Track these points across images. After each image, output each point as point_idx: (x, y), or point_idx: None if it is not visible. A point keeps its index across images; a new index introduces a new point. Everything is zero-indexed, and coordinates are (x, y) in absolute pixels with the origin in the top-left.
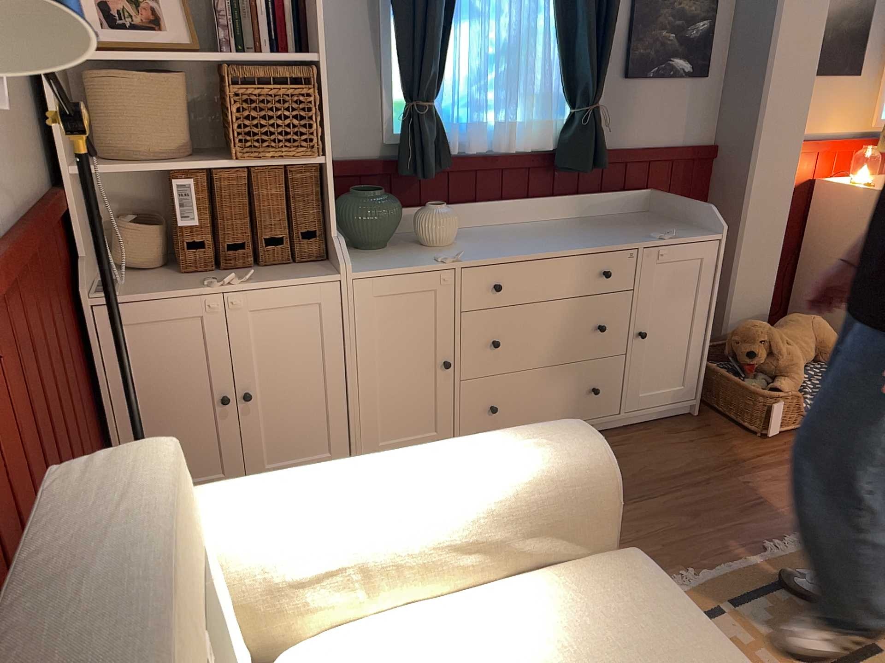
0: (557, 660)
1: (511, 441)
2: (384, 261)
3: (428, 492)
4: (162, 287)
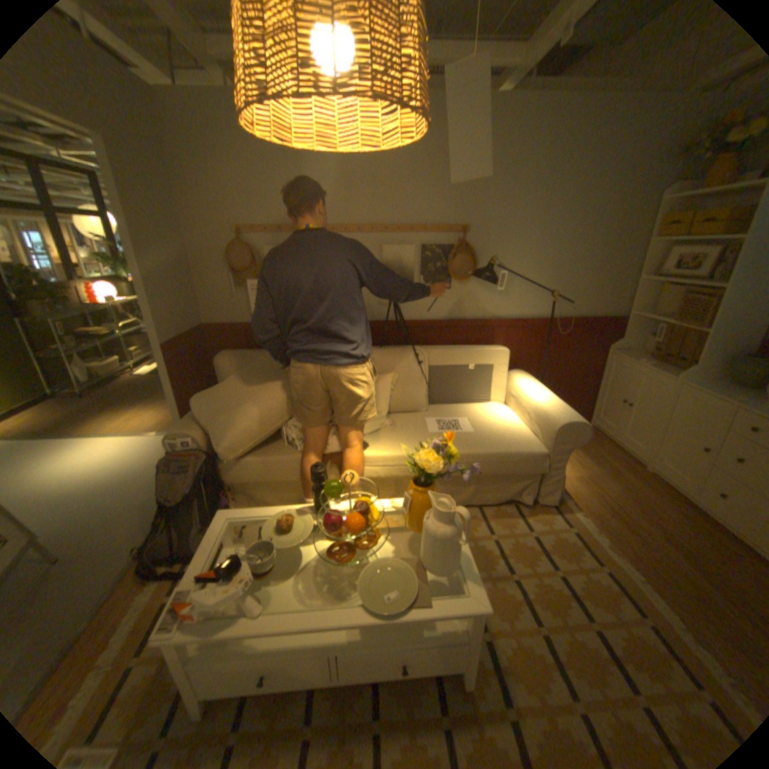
0: (499, 428)
1: (563, 408)
2: (716, 387)
3: (535, 398)
4: (633, 356)
